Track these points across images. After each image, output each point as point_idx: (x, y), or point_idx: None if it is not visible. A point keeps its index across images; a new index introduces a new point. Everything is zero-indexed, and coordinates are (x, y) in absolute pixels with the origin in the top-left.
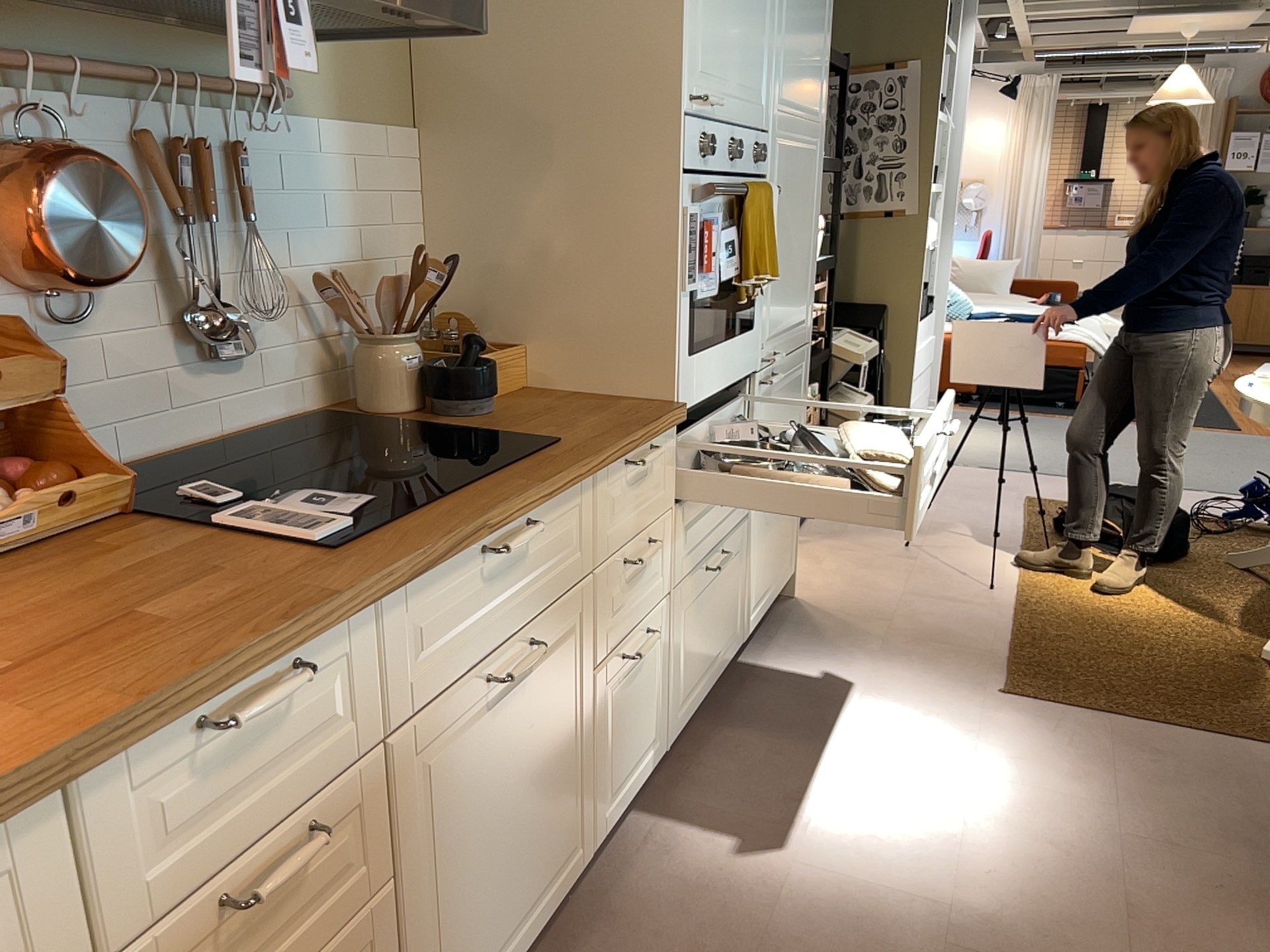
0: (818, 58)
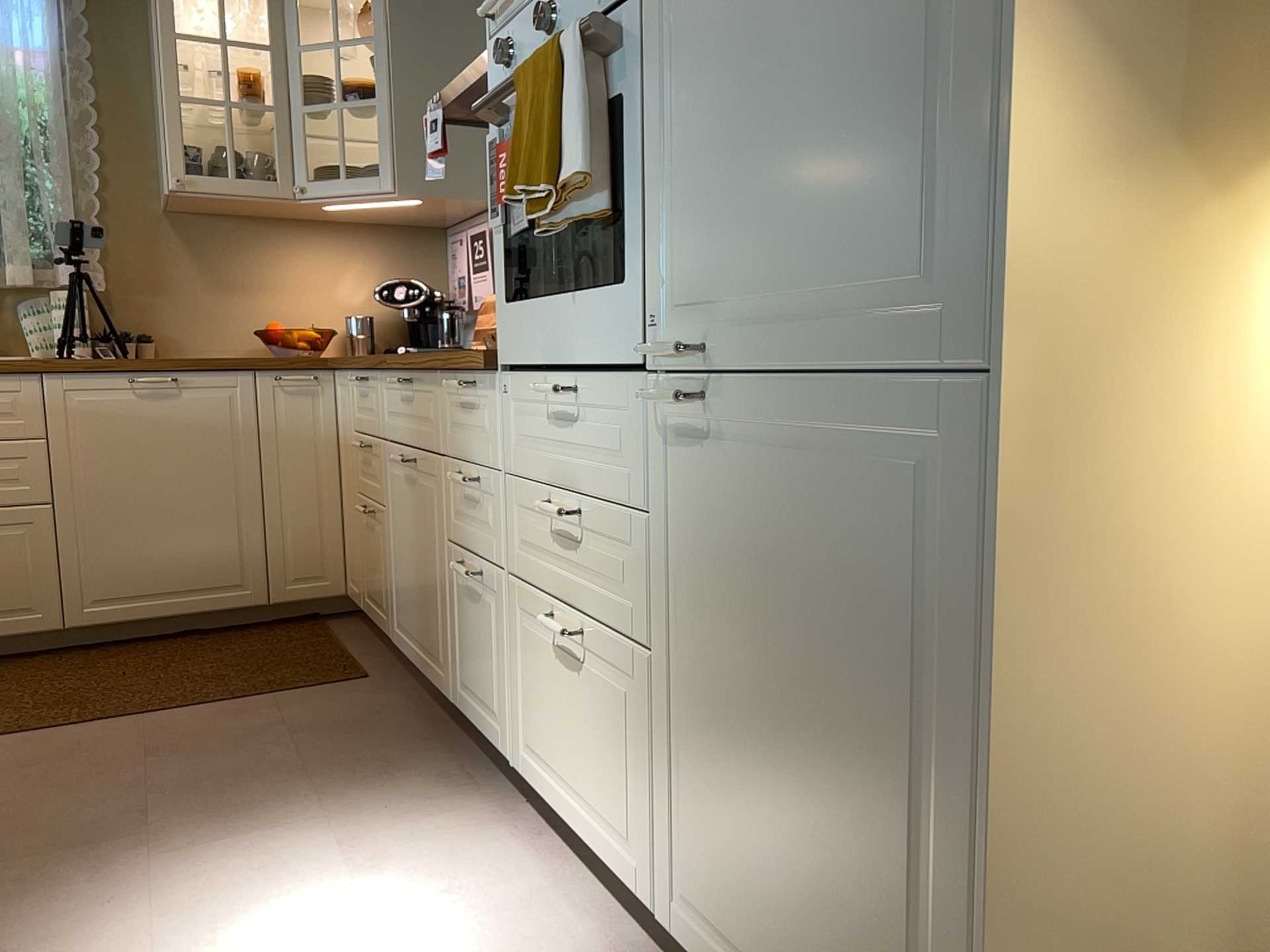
0: None
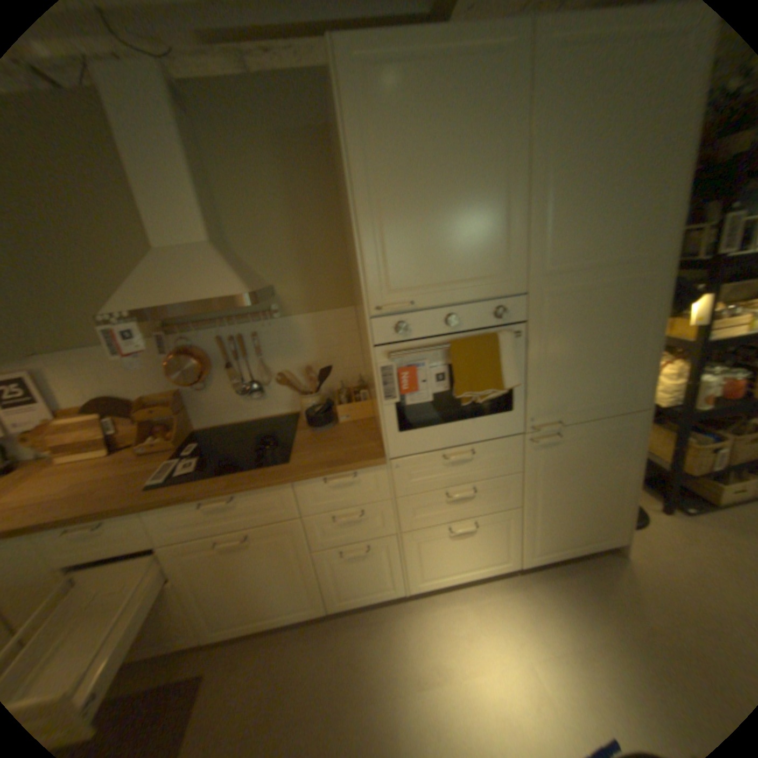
0: (647, 209)
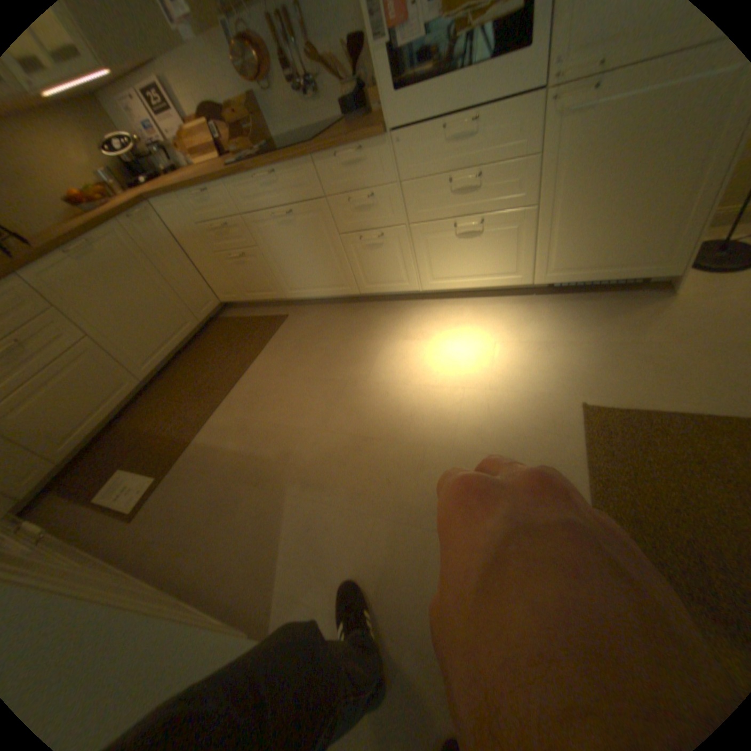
0: None
